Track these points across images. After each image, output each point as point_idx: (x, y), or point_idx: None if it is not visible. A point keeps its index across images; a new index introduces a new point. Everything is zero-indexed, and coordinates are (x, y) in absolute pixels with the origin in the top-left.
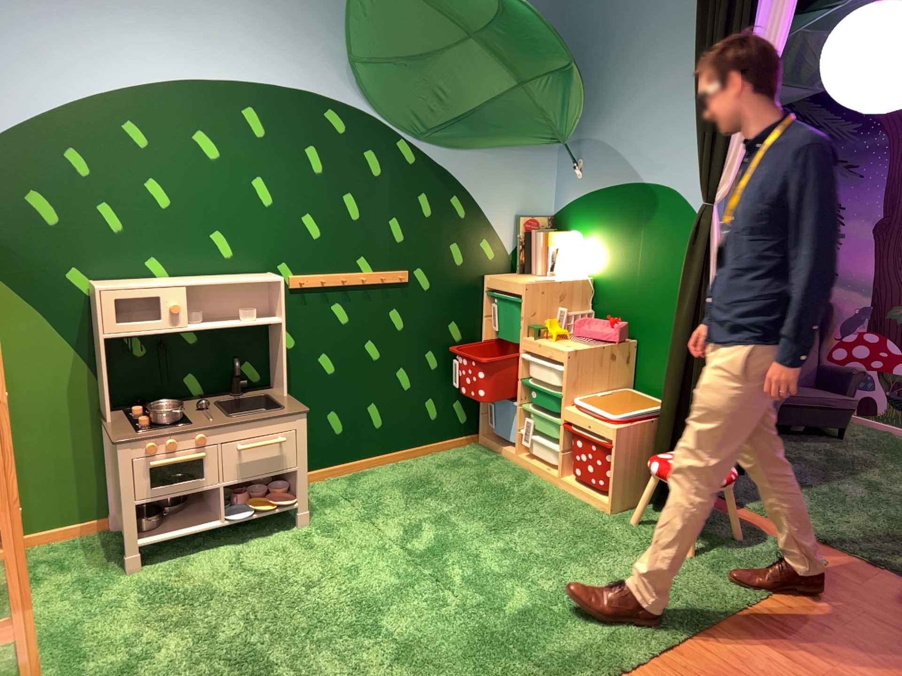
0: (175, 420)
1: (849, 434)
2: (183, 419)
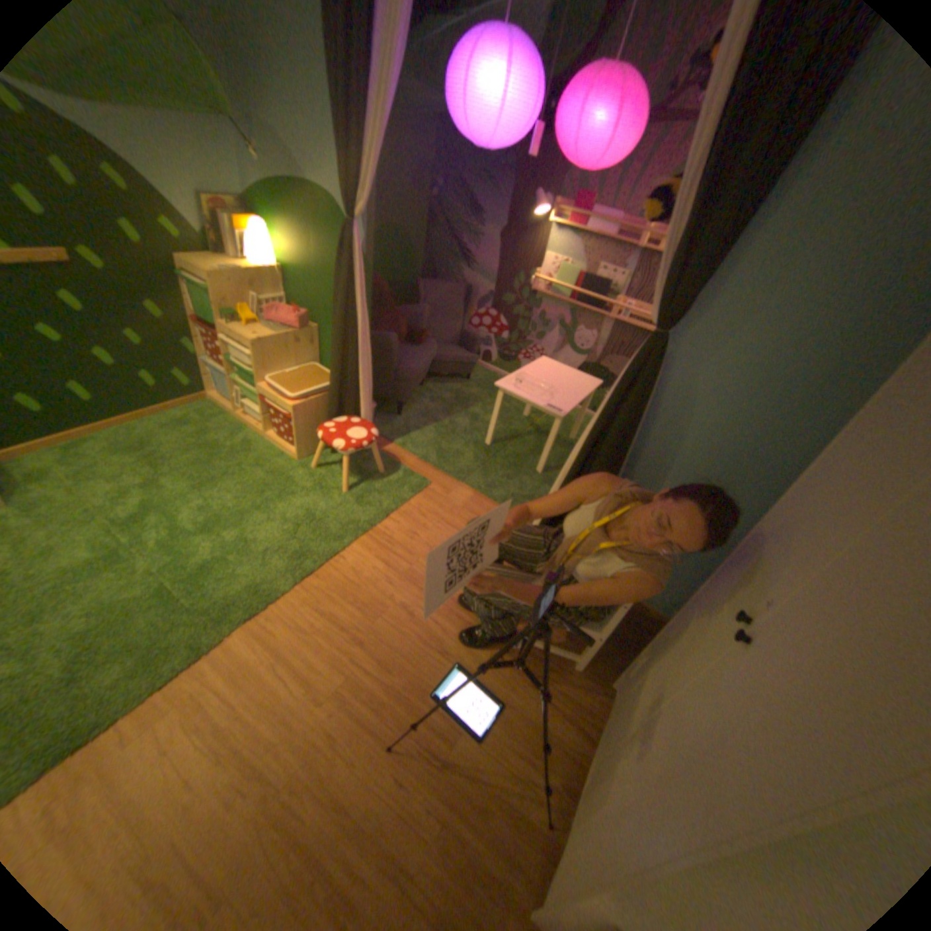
0: None
1: (474, 377)
2: None
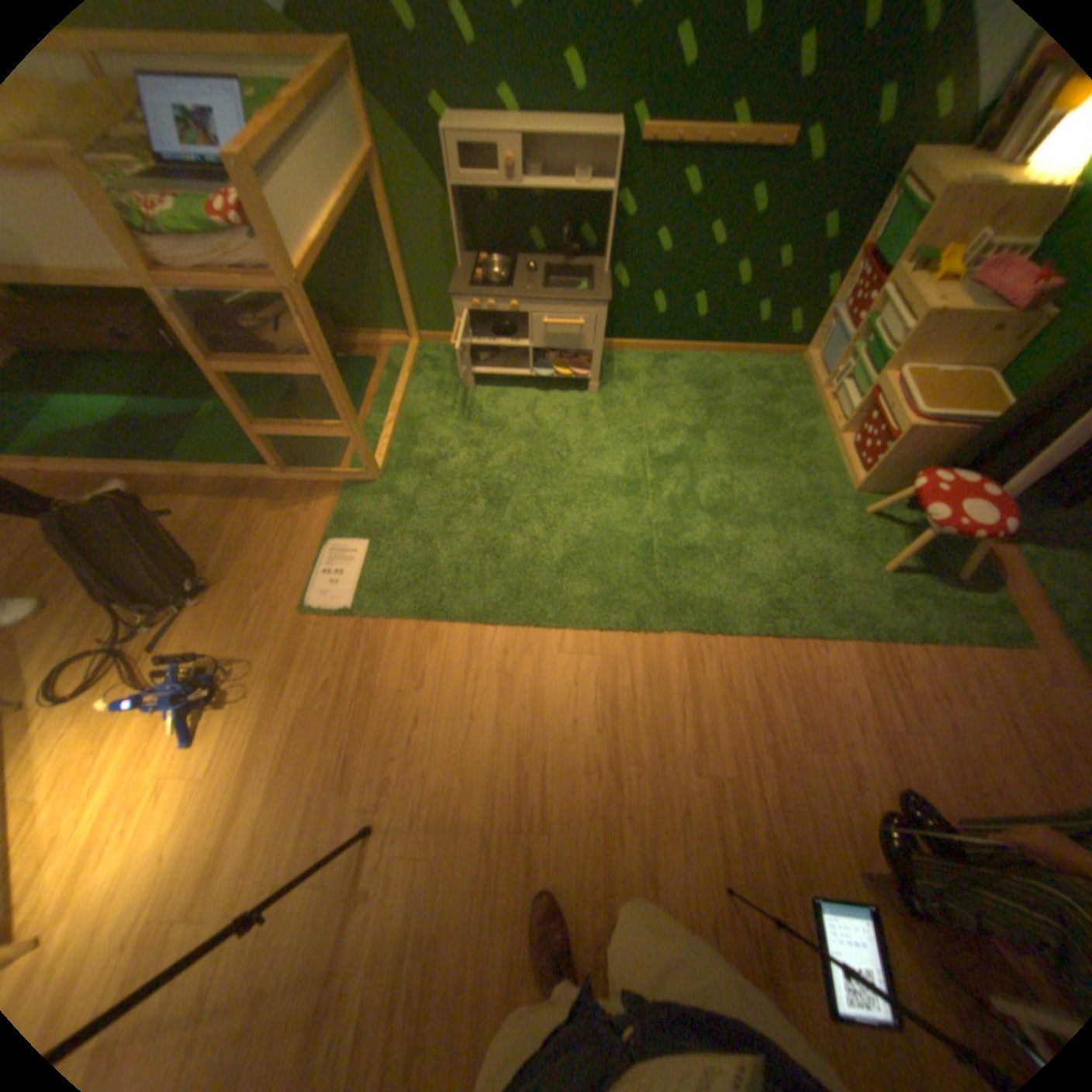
0: (498, 283)
1: None
2: (511, 279)
